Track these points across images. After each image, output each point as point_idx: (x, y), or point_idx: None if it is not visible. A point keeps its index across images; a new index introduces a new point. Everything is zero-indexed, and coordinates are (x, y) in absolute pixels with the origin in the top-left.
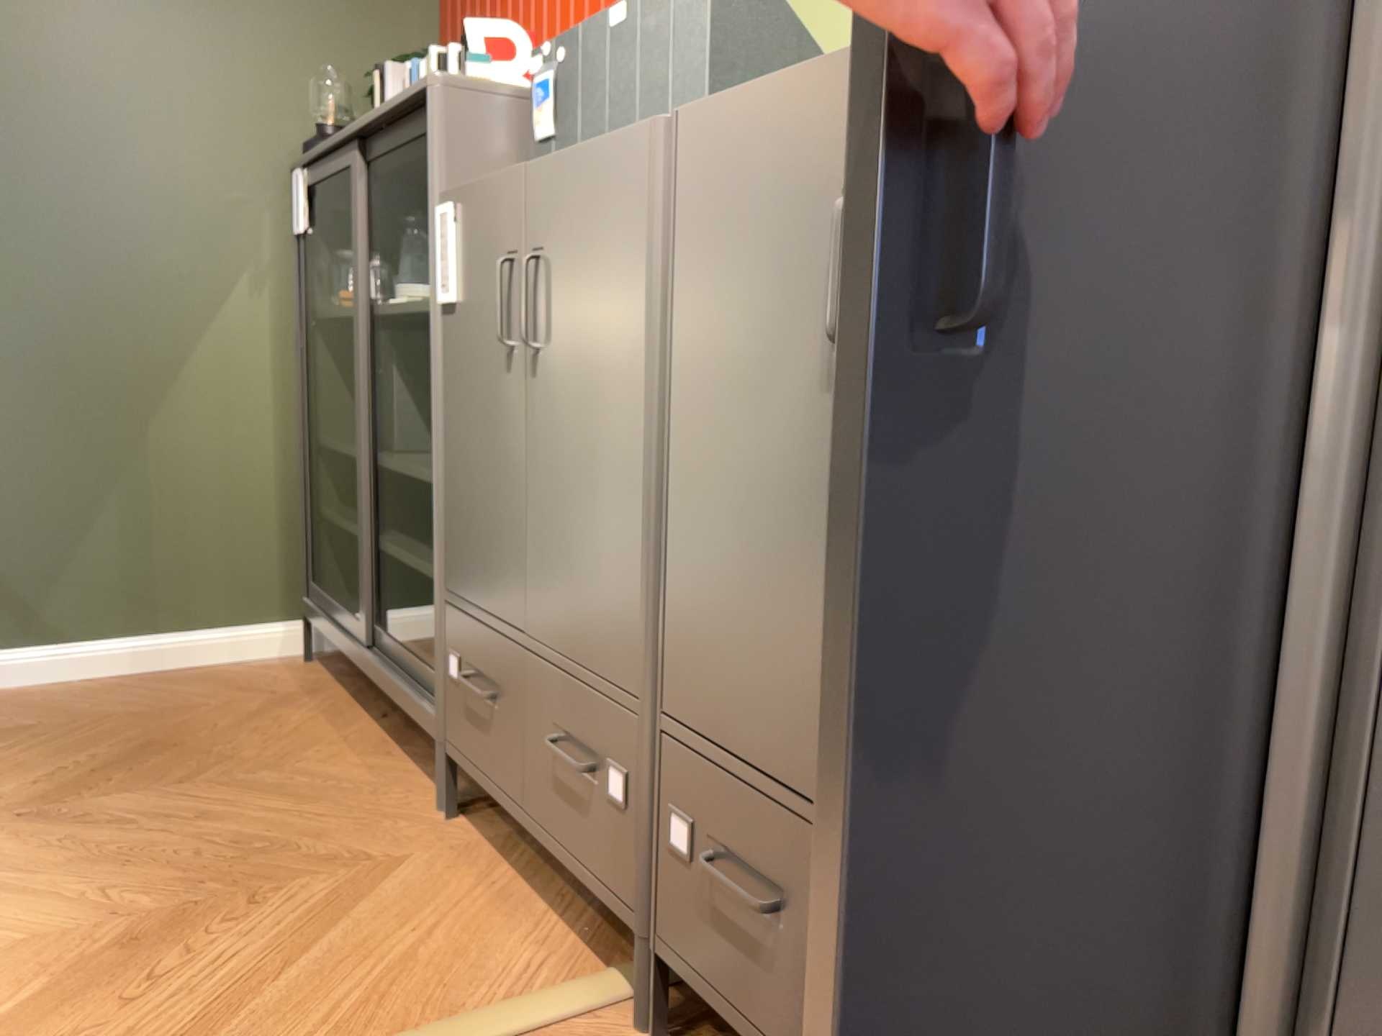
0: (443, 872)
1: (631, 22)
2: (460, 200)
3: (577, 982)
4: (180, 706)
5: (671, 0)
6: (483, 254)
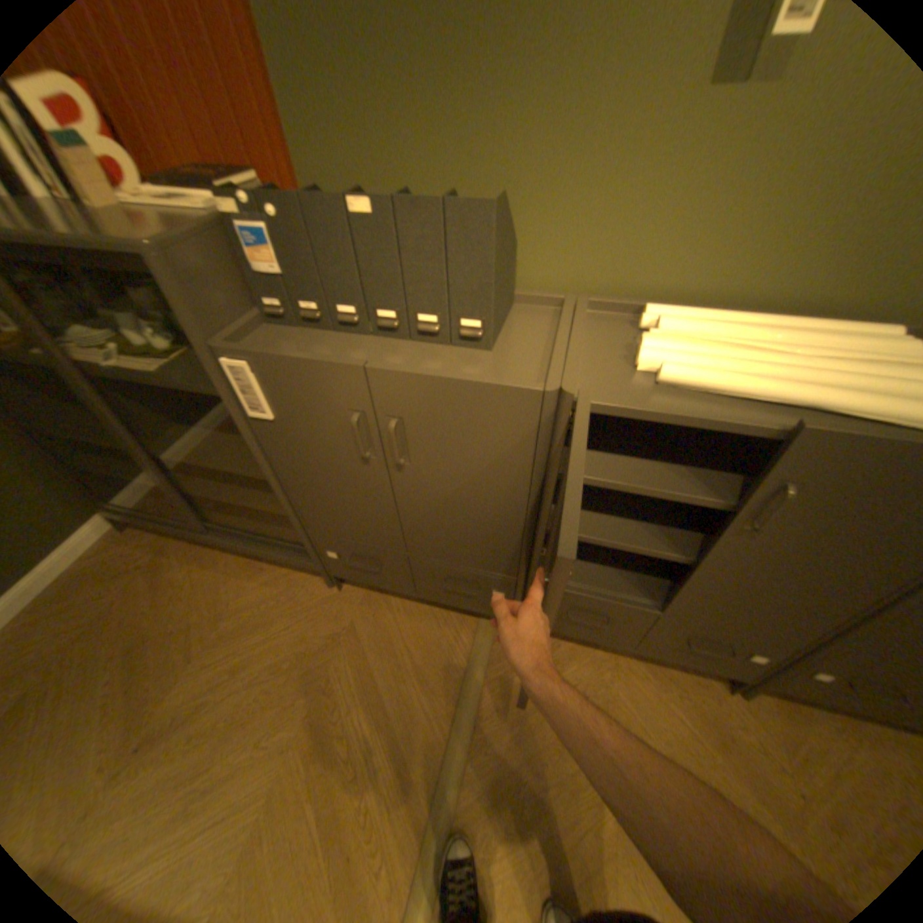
0: (376, 618)
1: (385, 215)
2: (259, 360)
3: (477, 631)
4: (102, 614)
5: (444, 219)
6: (312, 401)
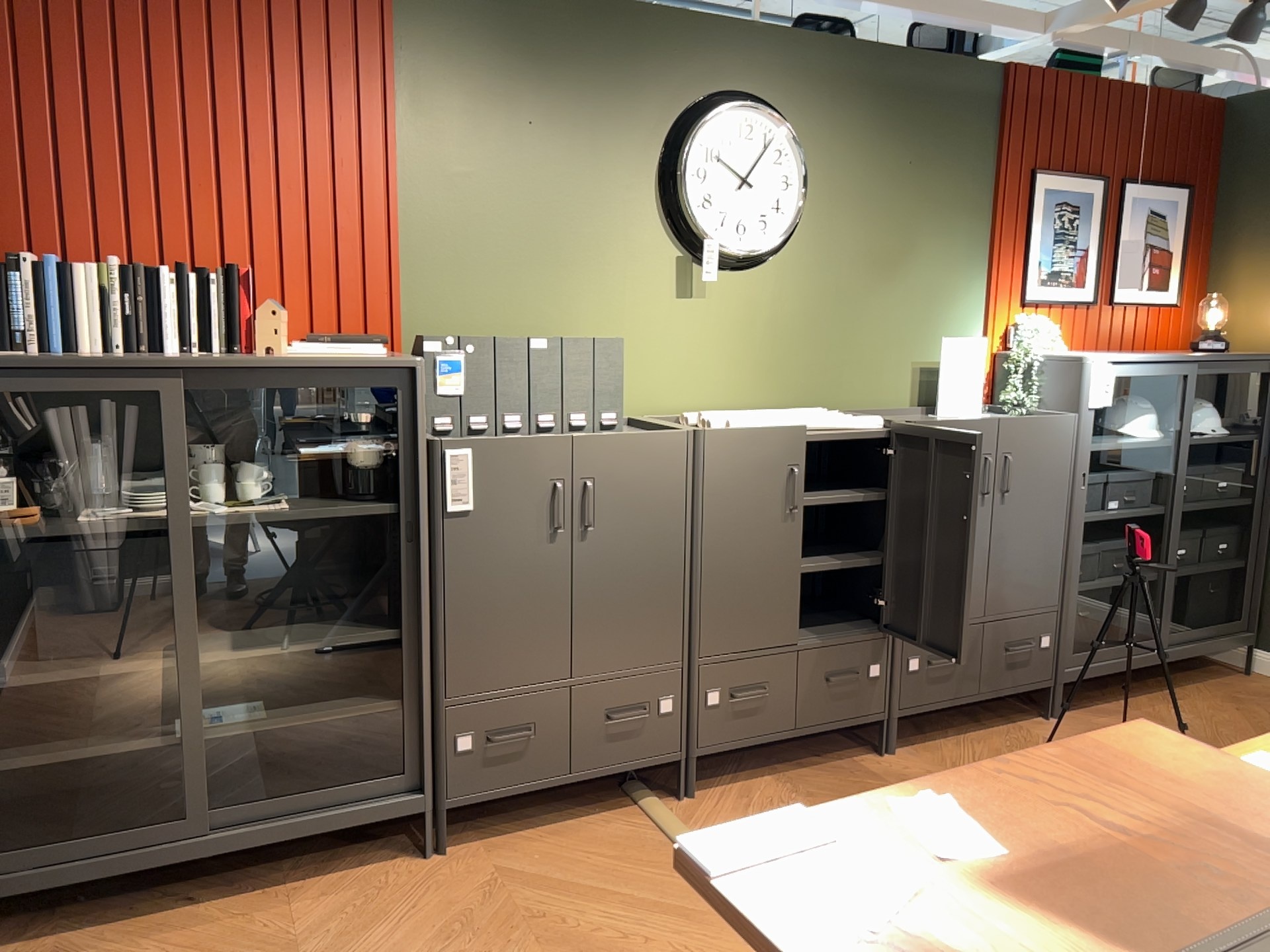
0: (517, 853)
1: (554, 348)
2: (478, 446)
3: (644, 812)
4: None
5: (593, 348)
6: (515, 479)
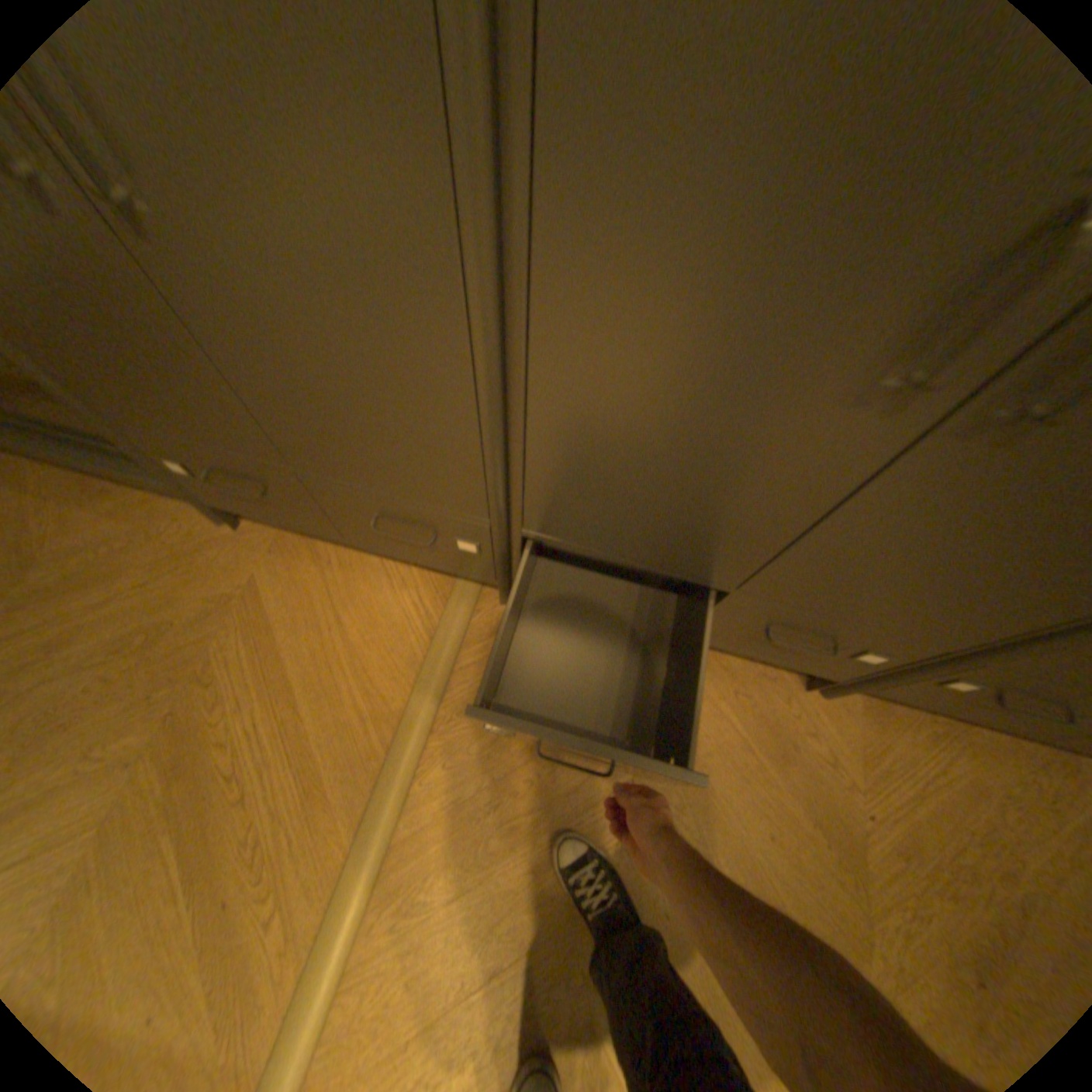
0: (288, 573)
1: None
2: None
3: (448, 597)
4: None
5: None
6: None
